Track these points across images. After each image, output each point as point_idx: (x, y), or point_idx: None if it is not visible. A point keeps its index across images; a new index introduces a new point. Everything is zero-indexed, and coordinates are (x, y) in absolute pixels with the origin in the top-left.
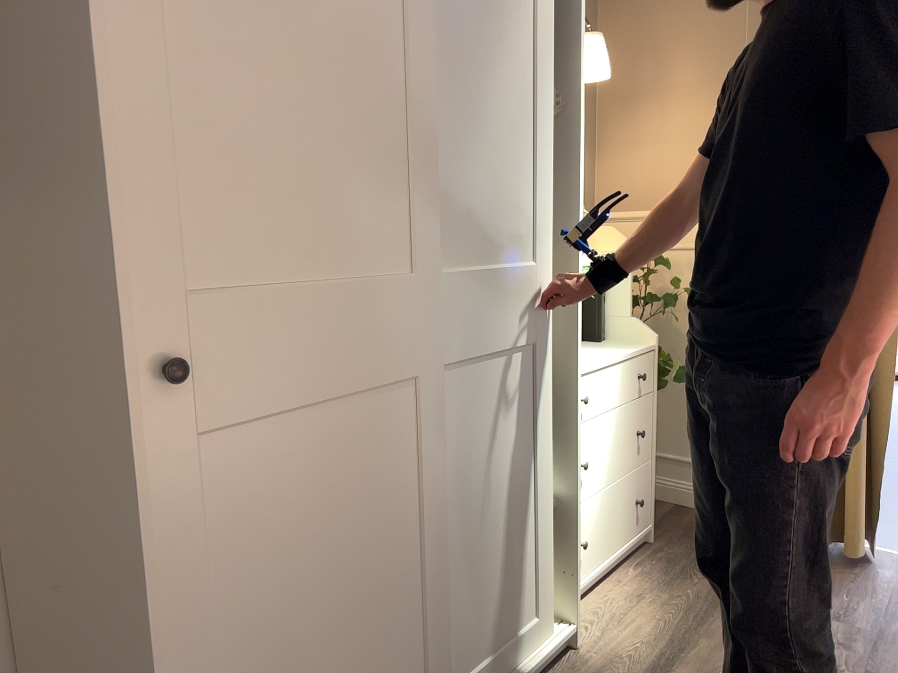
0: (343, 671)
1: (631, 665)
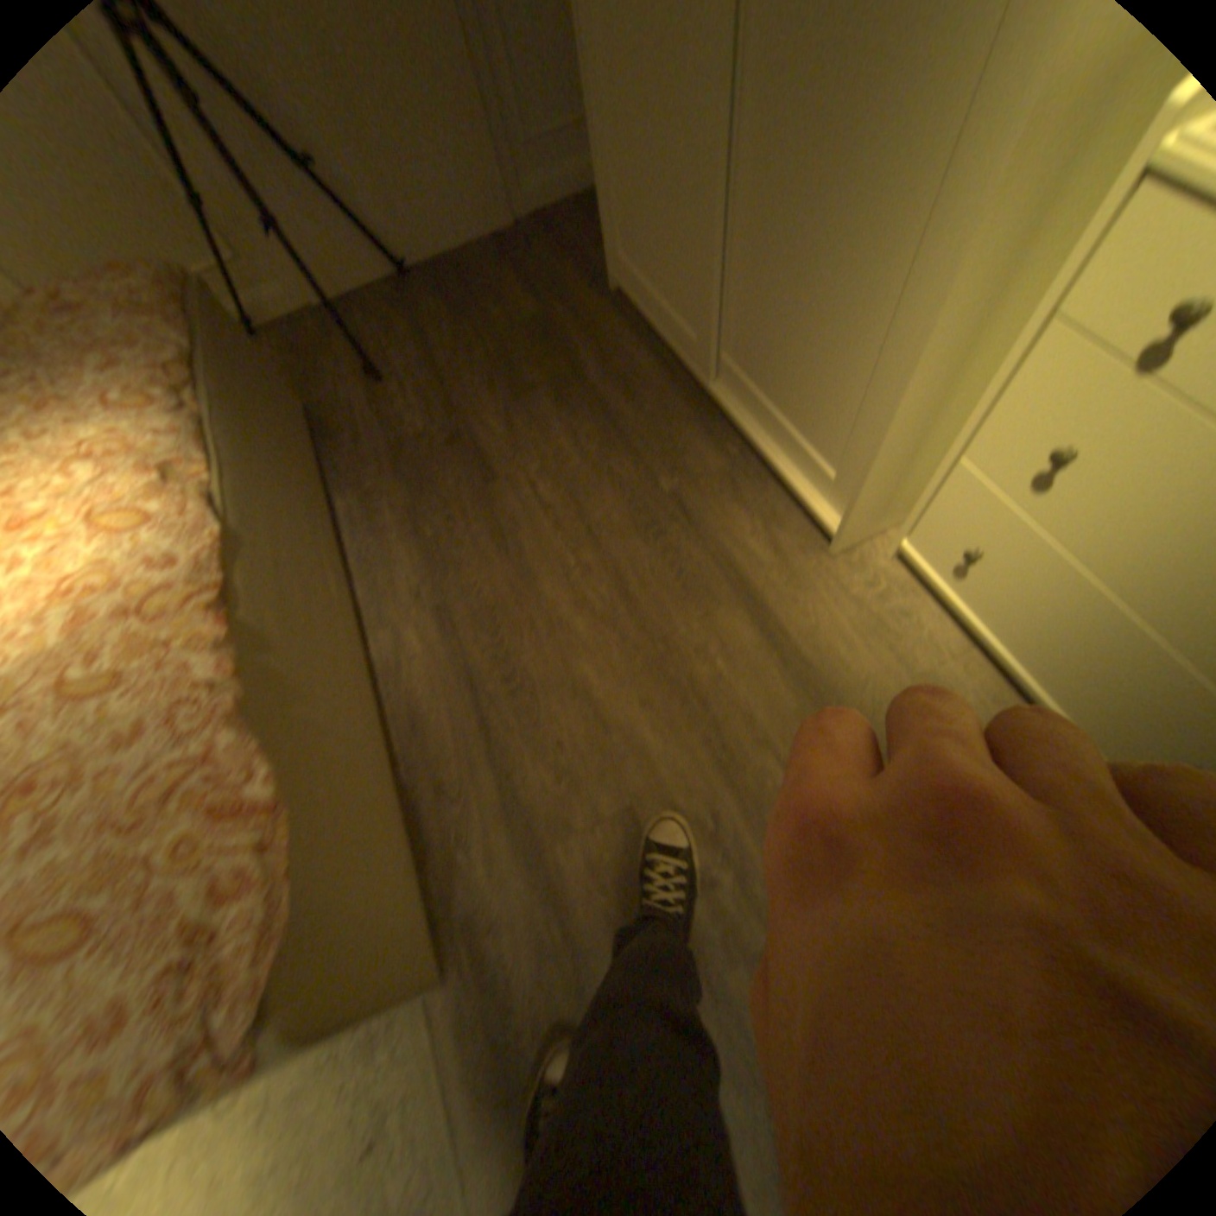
0: (650, 204)
1: (778, 593)
